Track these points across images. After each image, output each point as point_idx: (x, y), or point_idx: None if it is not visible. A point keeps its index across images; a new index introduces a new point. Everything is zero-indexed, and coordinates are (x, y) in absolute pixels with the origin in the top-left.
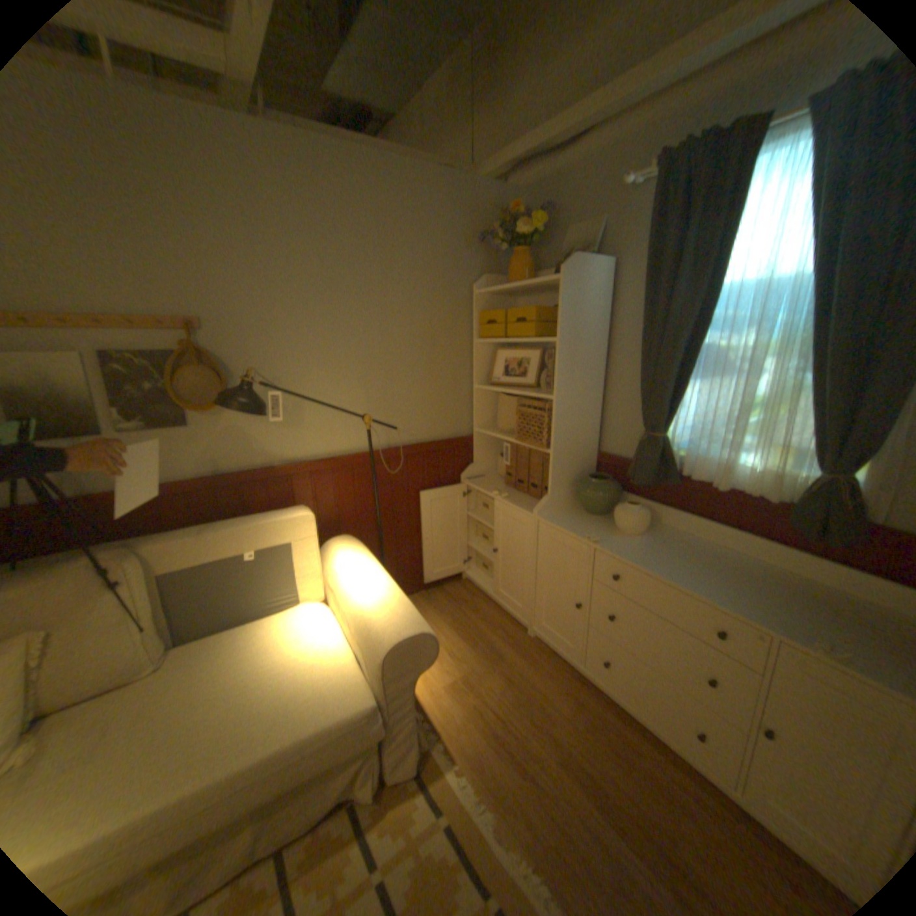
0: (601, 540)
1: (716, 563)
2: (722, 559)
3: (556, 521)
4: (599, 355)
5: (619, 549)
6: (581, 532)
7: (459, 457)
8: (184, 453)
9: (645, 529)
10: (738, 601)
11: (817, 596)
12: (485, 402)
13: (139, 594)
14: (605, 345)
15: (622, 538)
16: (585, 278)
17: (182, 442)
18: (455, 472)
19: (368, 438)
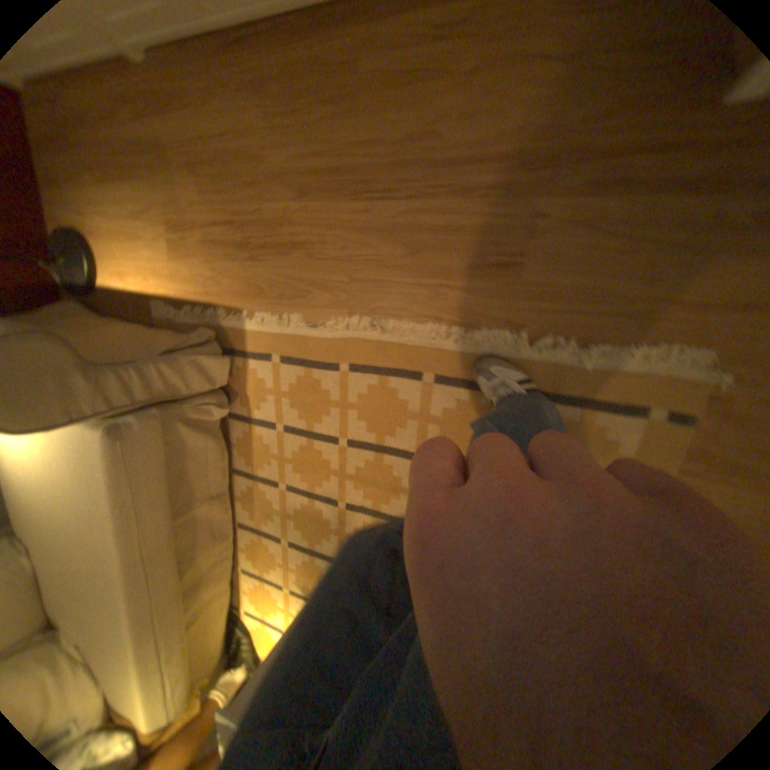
0: None
1: None
2: None
3: None
4: None
5: None
6: None
7: None
8: None
9: None
10: None
11: None
12: None
13: None
14: None
15: None
16: None
17: None
18: None
19: None
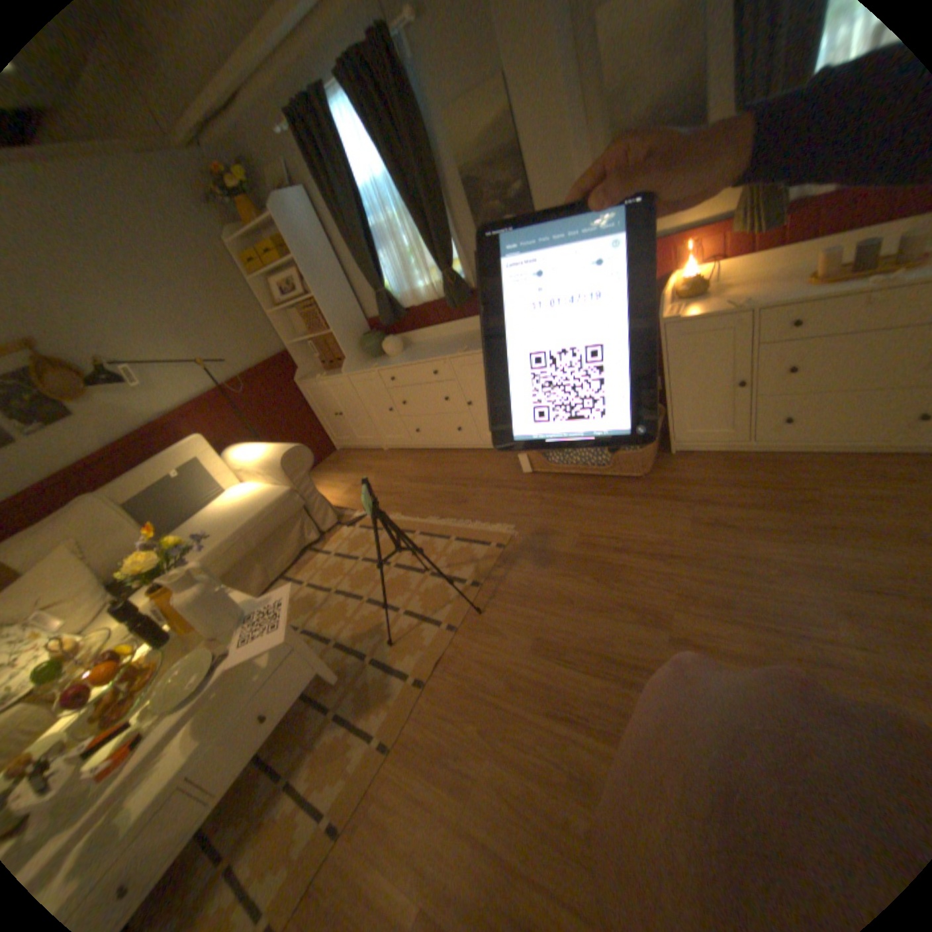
0: (377, 362)
1: (432, 344)
2: (436, 341)
3: (355, 368)
4: (327, 253)
5: (387, 362)
6: (368, 366)
7: (285, 366)
8: (81, 432)
9: (400, 346)
10: (435, 352)
11: (470, 333)
12: (280, 319)
13: (118, 507)
14: (328, 245)
15: (390, 357)
16: (286, 205)
17: (75, 425)
18: (288, 378)
19: (208, 377)
